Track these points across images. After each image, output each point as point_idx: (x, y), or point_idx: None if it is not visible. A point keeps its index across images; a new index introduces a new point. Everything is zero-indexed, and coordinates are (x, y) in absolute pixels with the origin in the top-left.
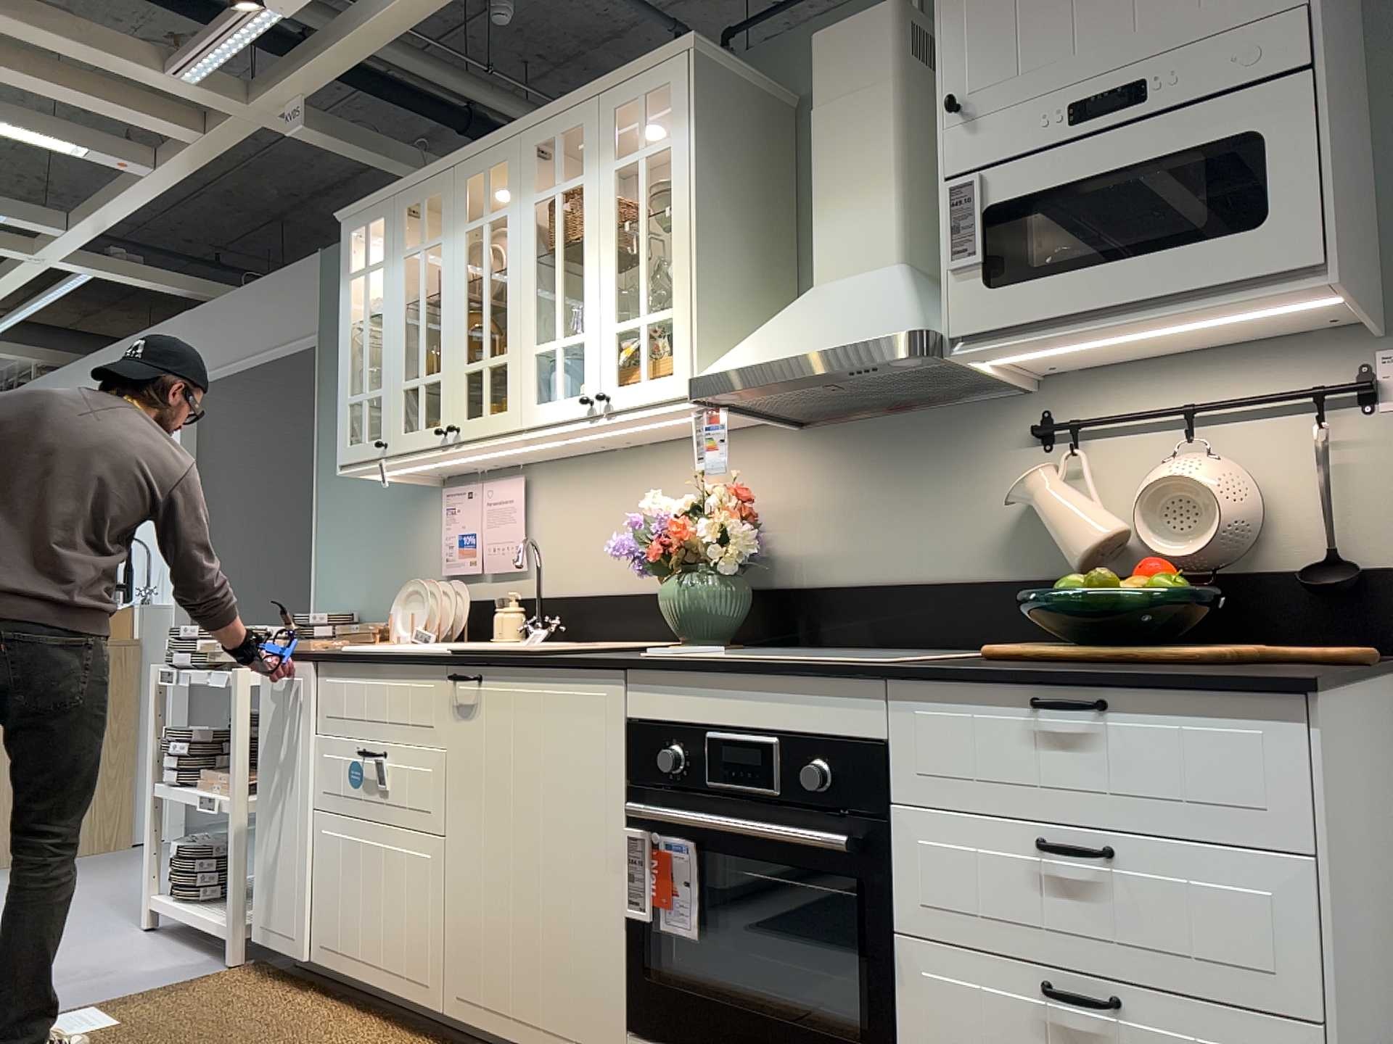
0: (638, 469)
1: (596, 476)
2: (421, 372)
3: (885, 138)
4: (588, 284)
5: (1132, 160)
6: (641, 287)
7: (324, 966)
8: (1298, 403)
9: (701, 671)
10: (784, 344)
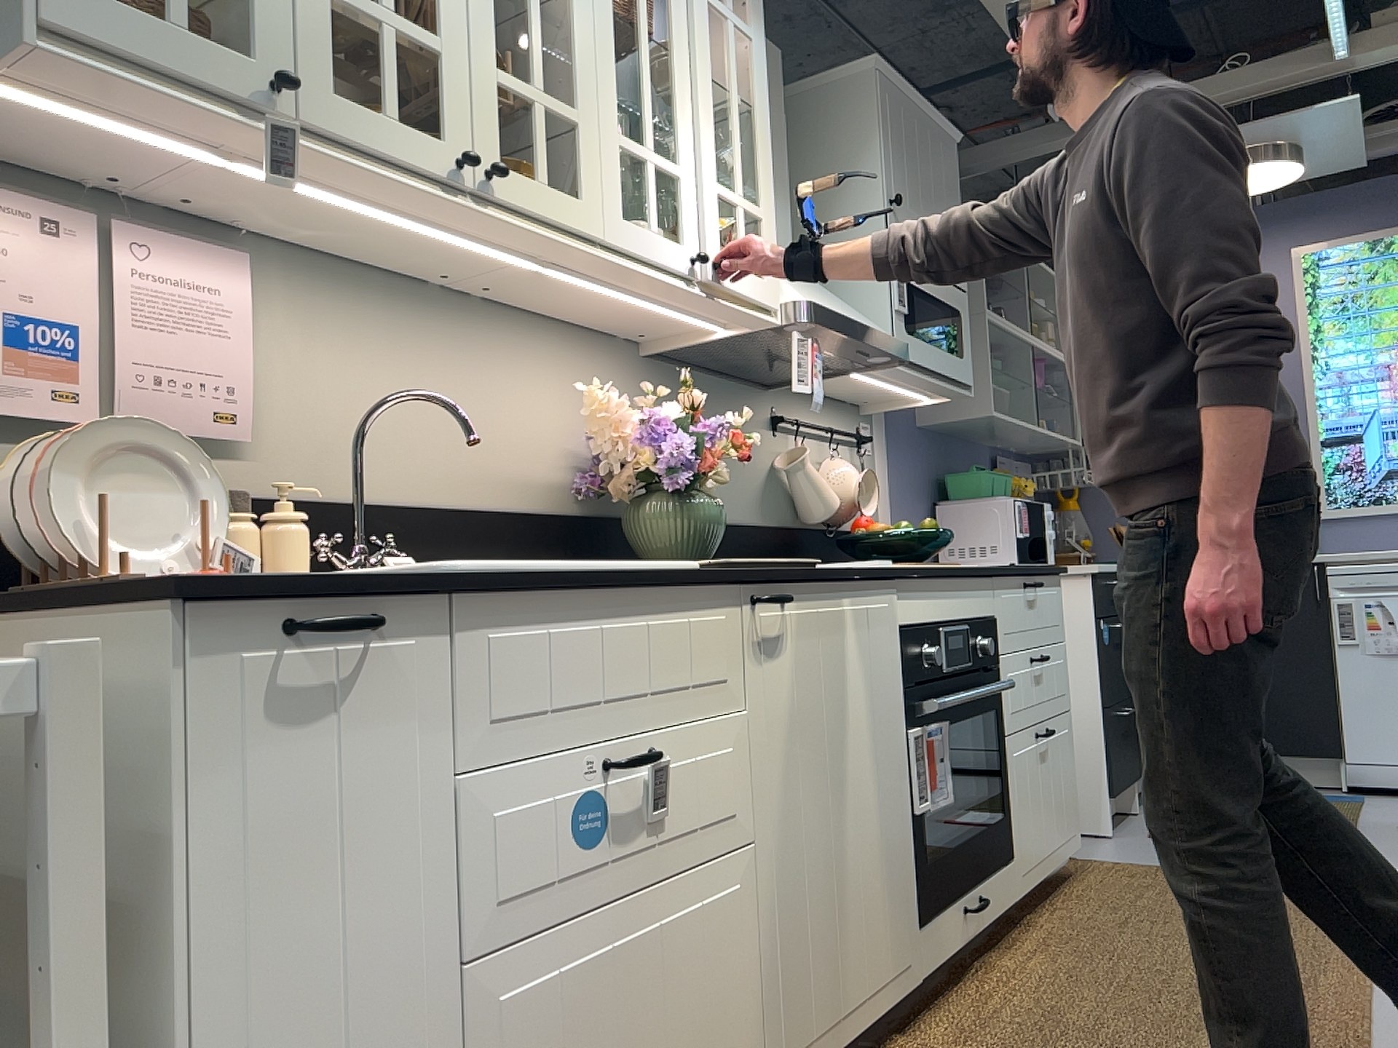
0: (469, 332)
1: (397, 314)
2: (389, 1)
3: (787, 160)
4: (684, 113)
5: (940, 297)
6: (736, 166)
7: None
8: (849, 440)
9: (942, 575)
10: (836, 307)
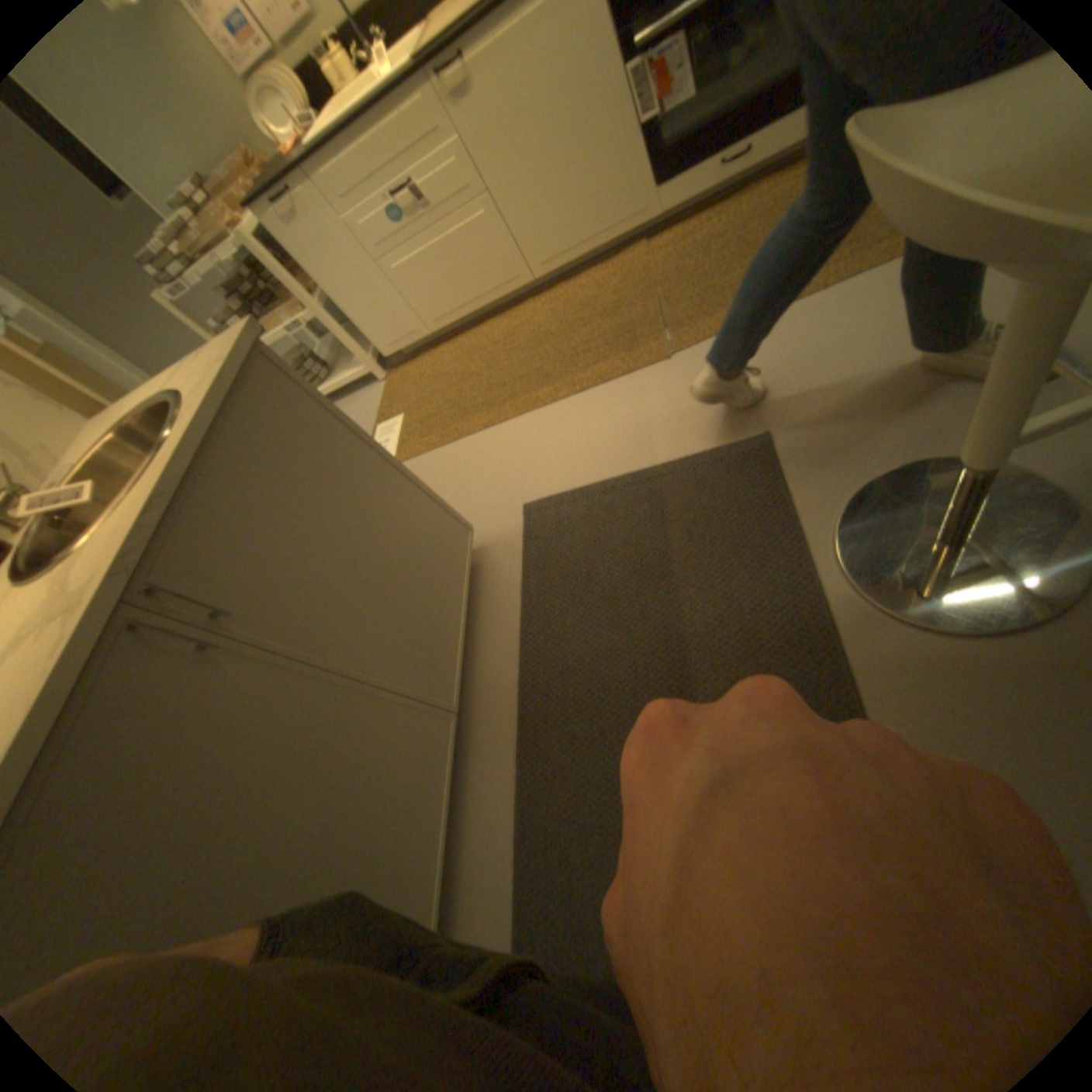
0: None
1: None
2: None
3: None
4: None
5: None
6: None
7: (443, 327)
8: None
9: None
10: None
